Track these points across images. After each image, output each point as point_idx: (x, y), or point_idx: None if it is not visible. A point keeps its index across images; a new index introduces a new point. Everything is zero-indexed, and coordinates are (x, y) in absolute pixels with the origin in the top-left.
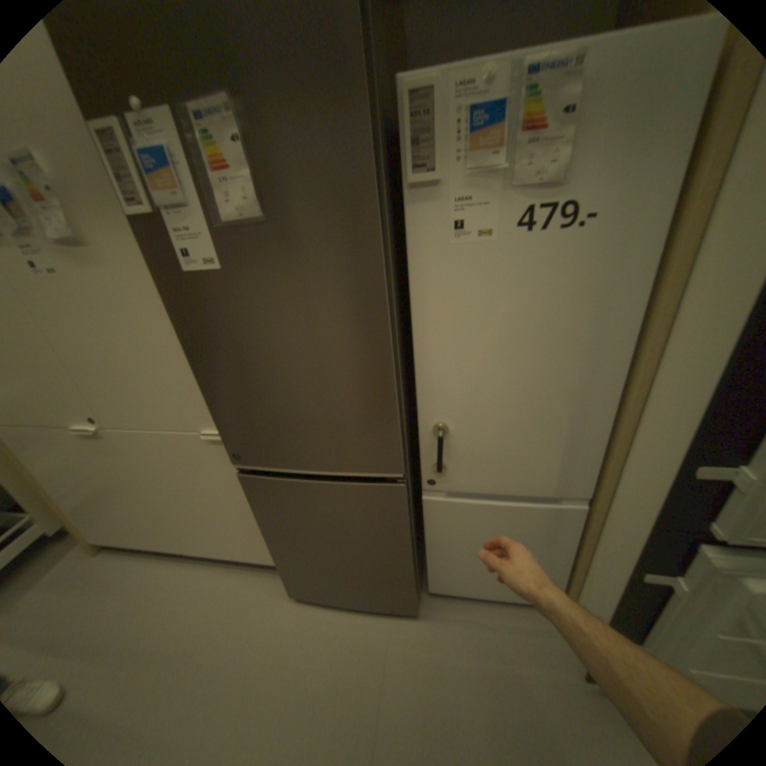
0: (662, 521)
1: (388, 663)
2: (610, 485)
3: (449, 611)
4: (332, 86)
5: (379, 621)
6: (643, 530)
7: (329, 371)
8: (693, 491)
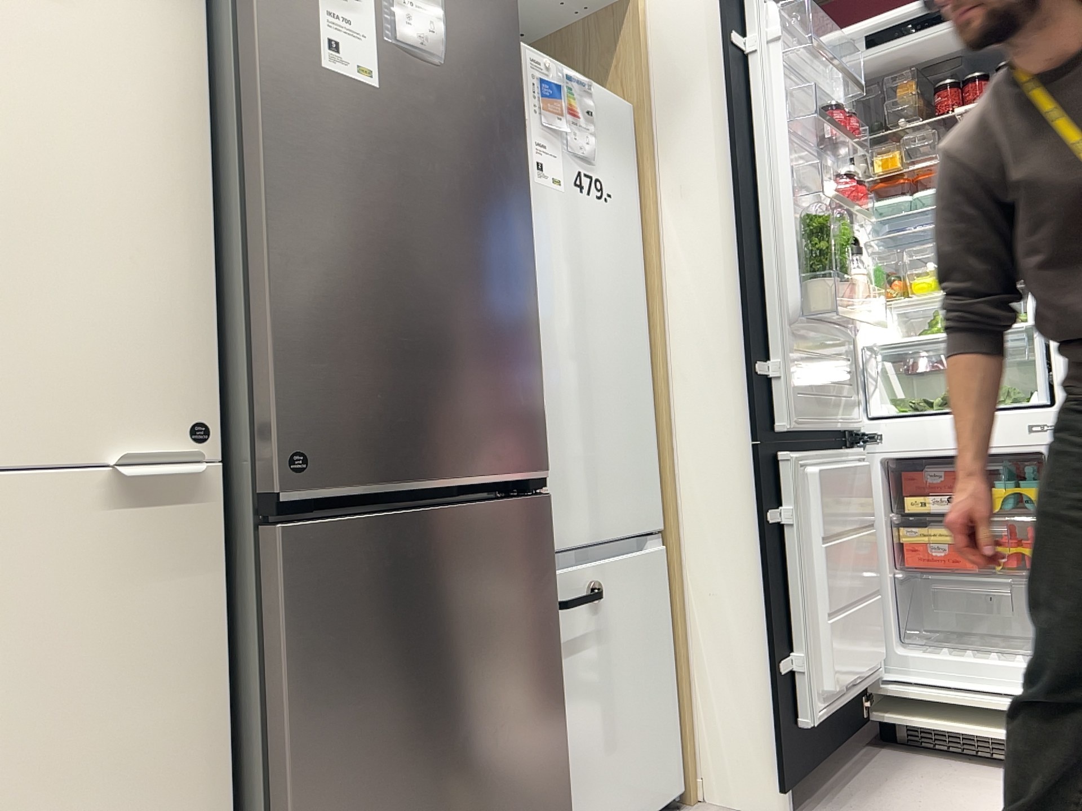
0: (758, 434)
1: None
2: (675, 498)
3: None
4: (500, 1)
5: None
6: (734, 497)
7: (480, 276)
8: (761, 391)
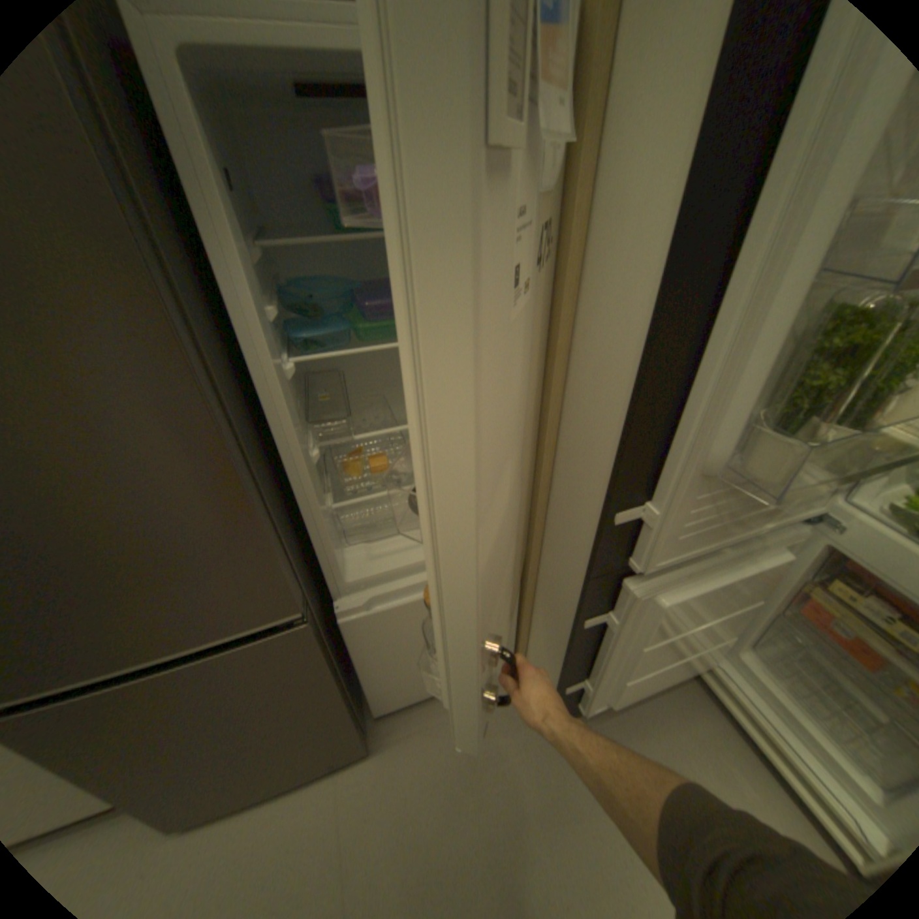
0: (592, 572)
1: (341, 834)
2: (537, 535)
3: (402, 727)
4: None
5: (318, 788)
6: (574, 576)
7: (117, 510)
8: (614, 537)
